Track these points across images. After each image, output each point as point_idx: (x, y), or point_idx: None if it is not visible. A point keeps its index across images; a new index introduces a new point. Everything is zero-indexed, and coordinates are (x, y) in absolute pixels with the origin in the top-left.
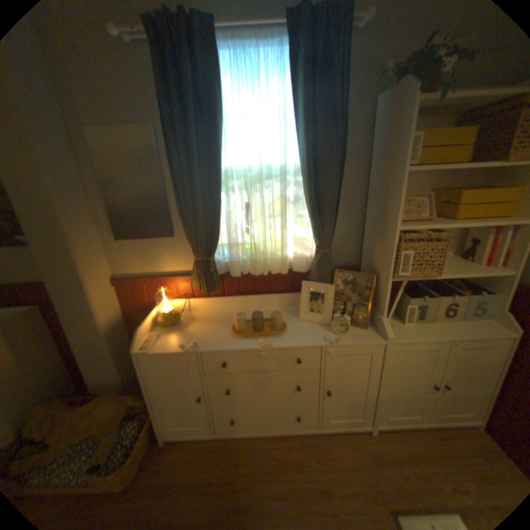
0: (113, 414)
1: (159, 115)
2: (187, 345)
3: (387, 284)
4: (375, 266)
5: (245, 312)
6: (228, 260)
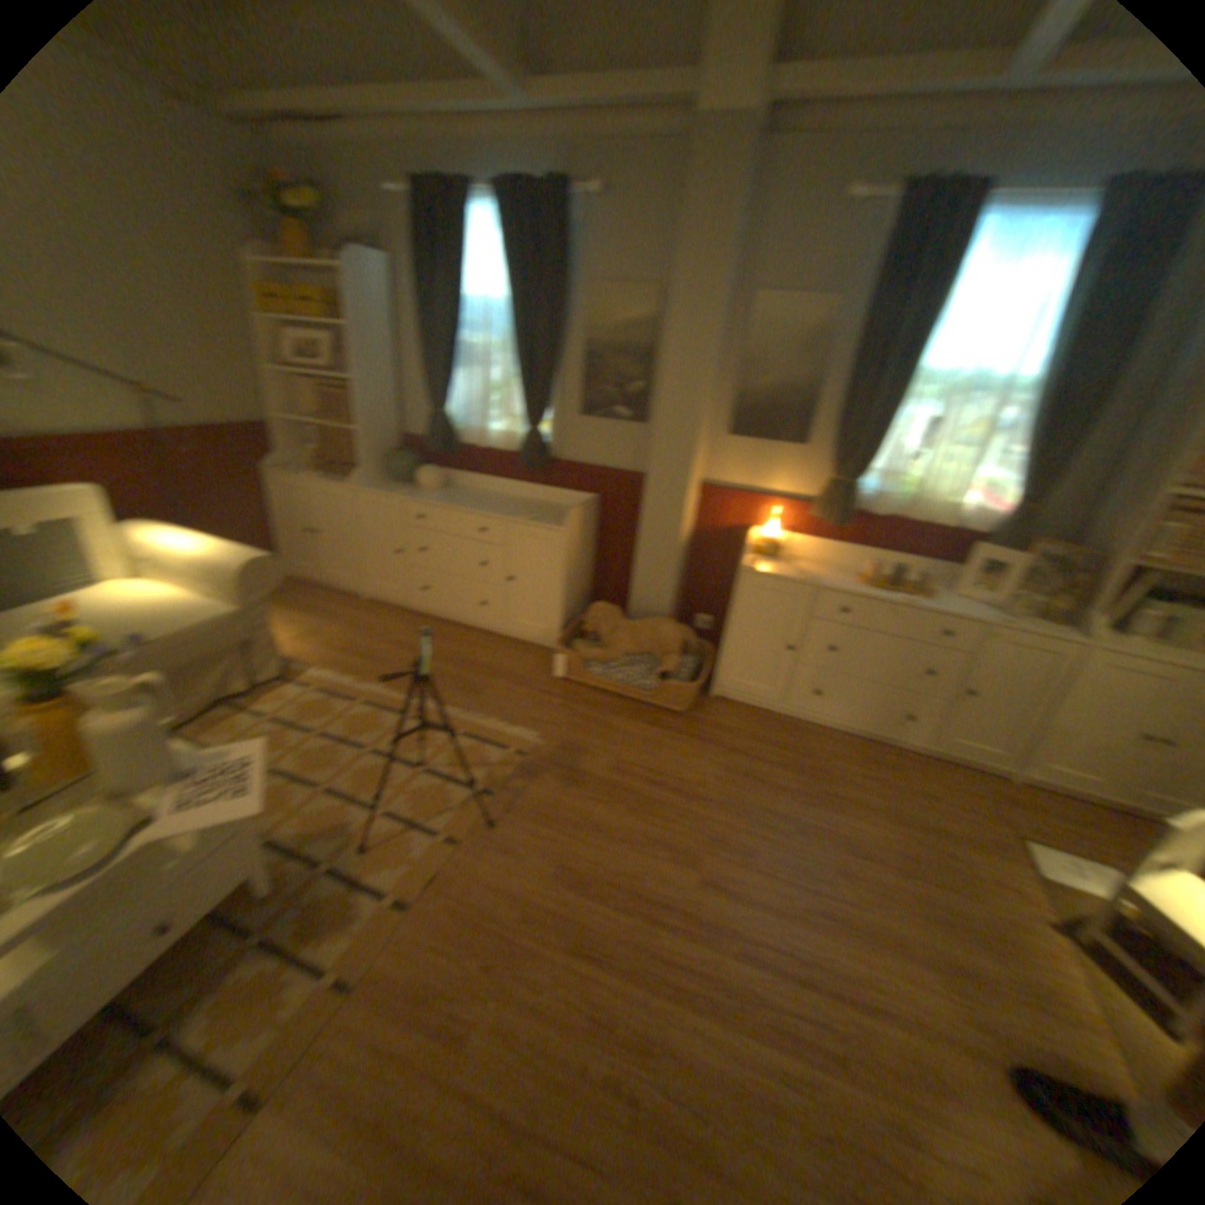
0: (678, 636)
1: (873, 293)
2: (804, 576)
3: (1120, 566)
4: (1107, 544)
5: (868, 569)
6: (871, 491)
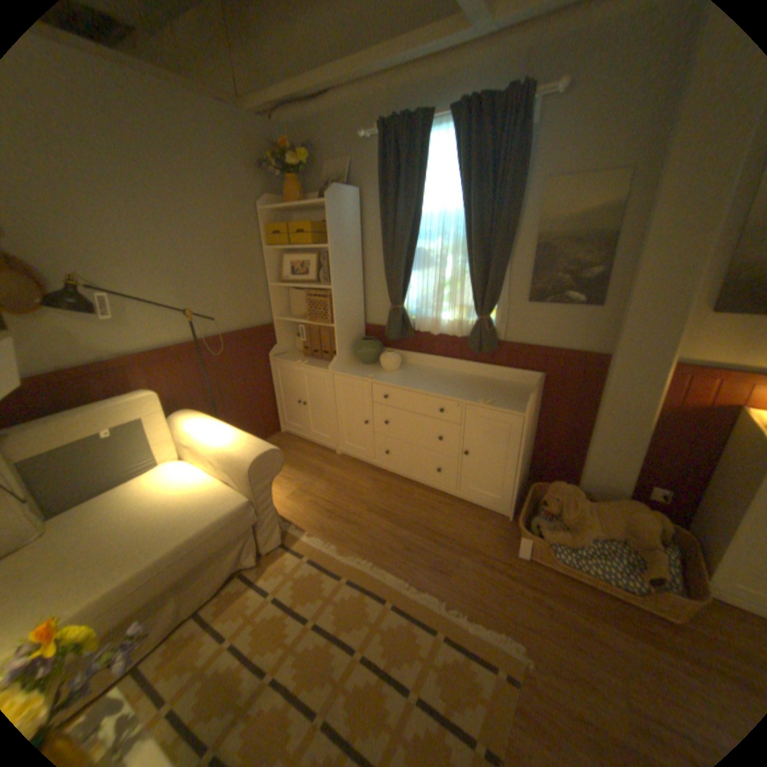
0: (657, 529)
1: None
2: None
3: None
4: None
5: None
6: None
